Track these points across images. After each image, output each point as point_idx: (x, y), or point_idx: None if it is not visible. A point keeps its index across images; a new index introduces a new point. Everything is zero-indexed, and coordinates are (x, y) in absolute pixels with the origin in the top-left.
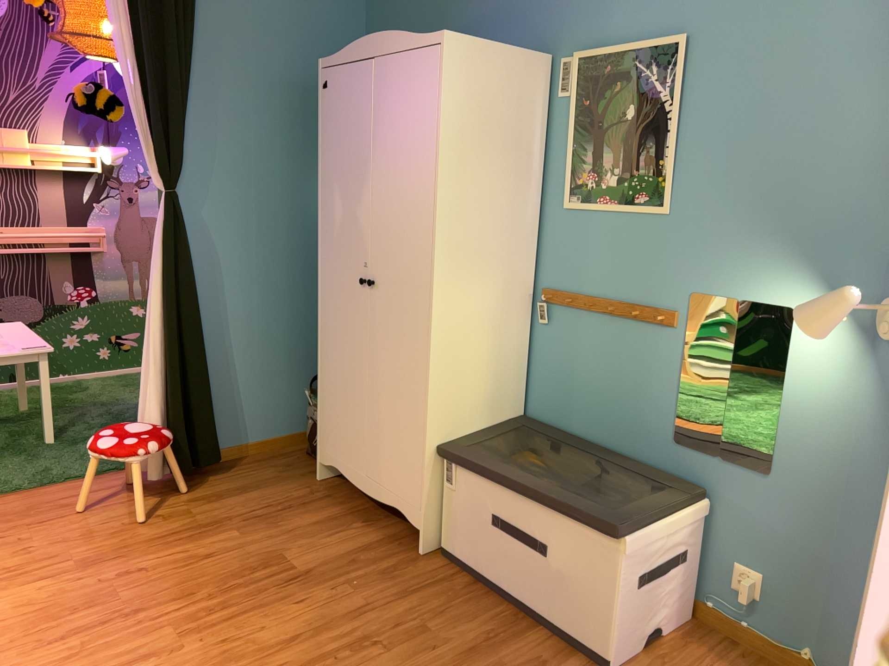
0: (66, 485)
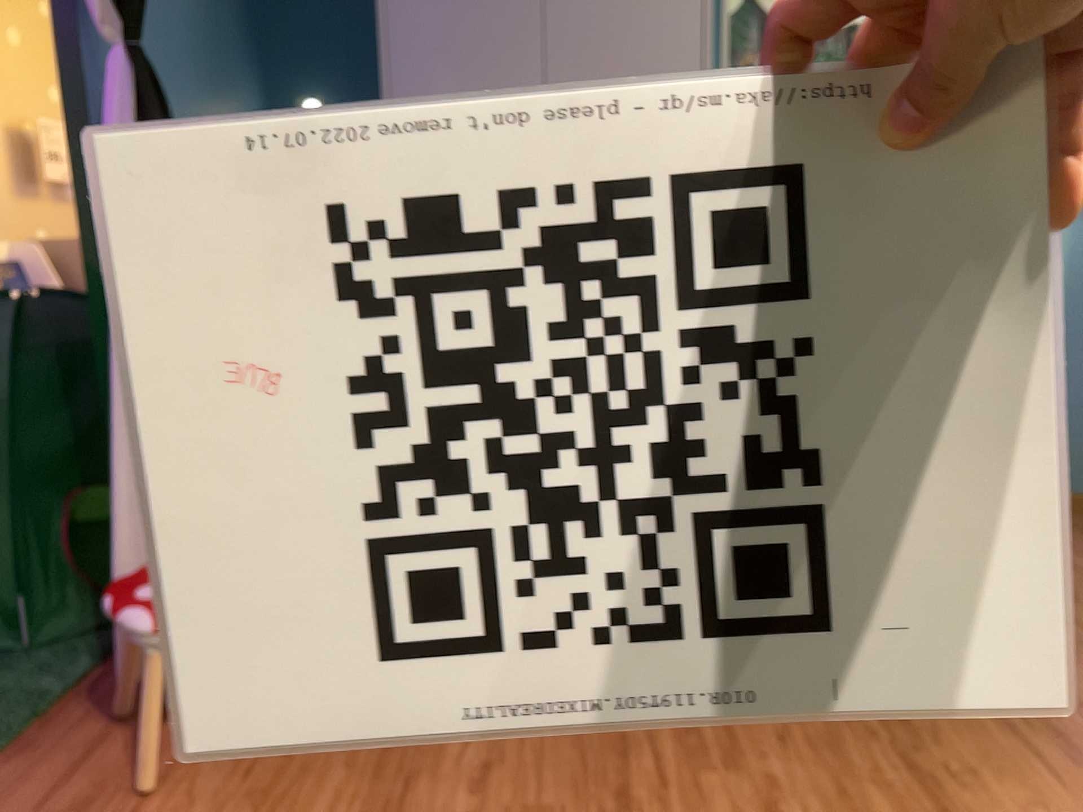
0: None
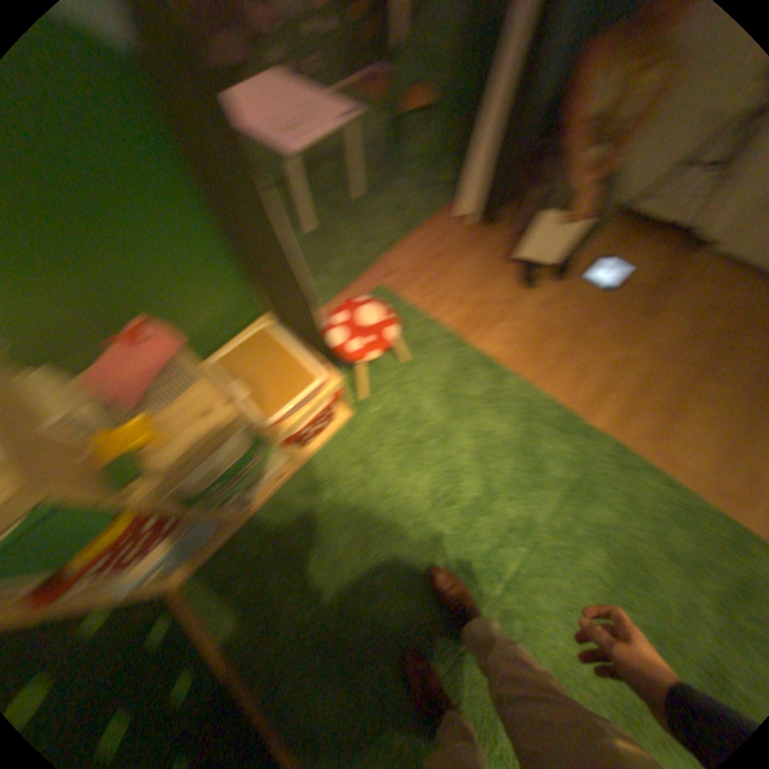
0: (417, 237)
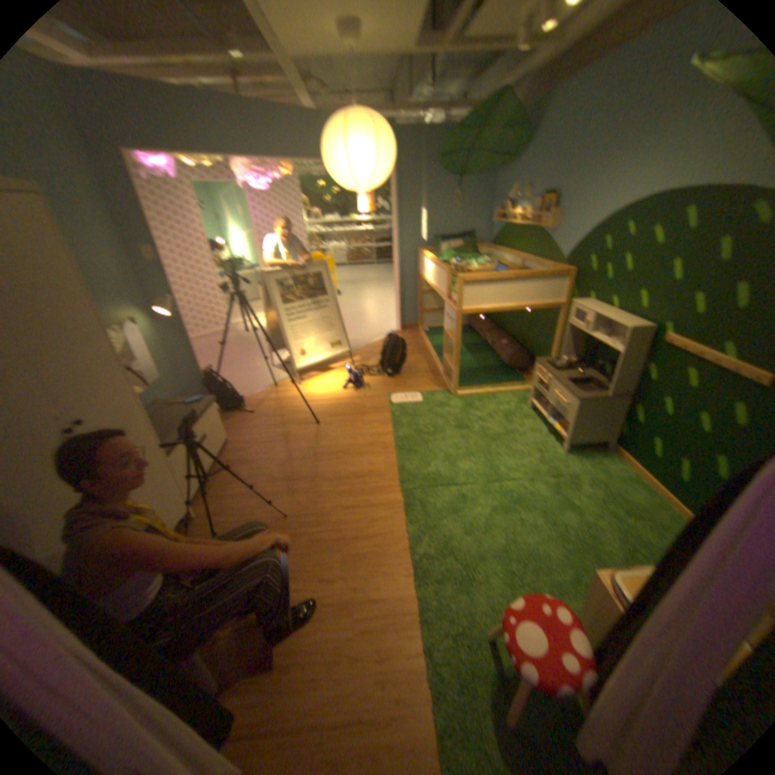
0: None
